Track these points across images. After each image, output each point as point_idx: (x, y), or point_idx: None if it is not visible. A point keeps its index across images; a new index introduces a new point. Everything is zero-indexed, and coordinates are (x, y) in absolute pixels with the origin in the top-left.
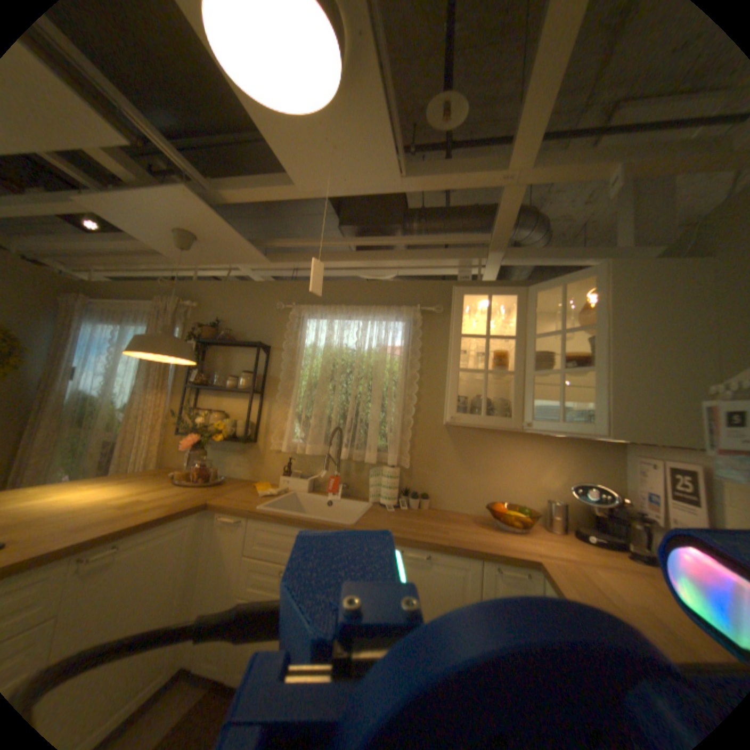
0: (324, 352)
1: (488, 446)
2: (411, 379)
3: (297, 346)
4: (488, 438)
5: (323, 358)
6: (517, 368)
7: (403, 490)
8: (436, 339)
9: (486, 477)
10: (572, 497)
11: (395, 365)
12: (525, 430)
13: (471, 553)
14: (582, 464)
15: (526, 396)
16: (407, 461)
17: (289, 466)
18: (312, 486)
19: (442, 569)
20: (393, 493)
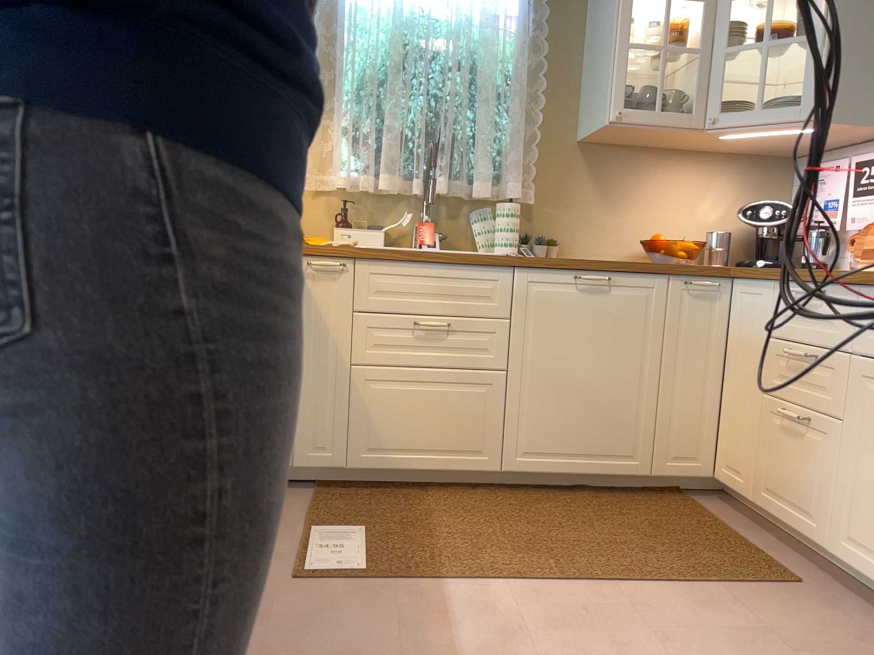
0: (387, 19)
1: (635, 167)
2: (534, 68)
3: (334, 6)
4: (636, 157)
5: (386, 30)
6: (703, 43)
7: (520, 236)
8: (567, 5)
9: (631, 210)
10: (730, 227)
11: (509, 45)
12: (707, 127)
13: (658, 266)
14: (745, 186)
15: (711, 81)
16: (532, 192)
17: (345, 211)
18: (384, 239)
19: (623, 289)
20: (517, 235)
